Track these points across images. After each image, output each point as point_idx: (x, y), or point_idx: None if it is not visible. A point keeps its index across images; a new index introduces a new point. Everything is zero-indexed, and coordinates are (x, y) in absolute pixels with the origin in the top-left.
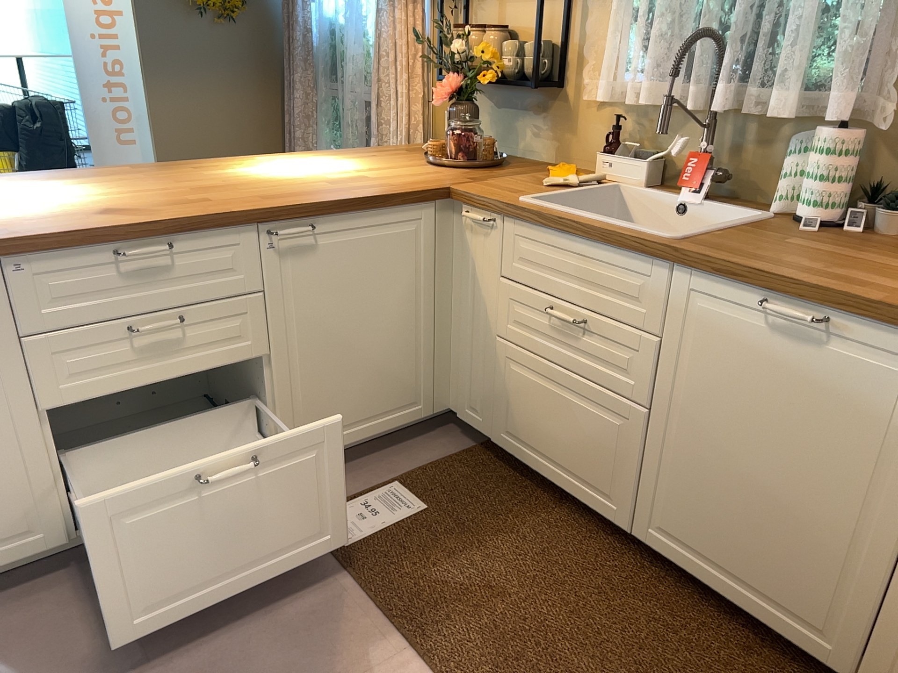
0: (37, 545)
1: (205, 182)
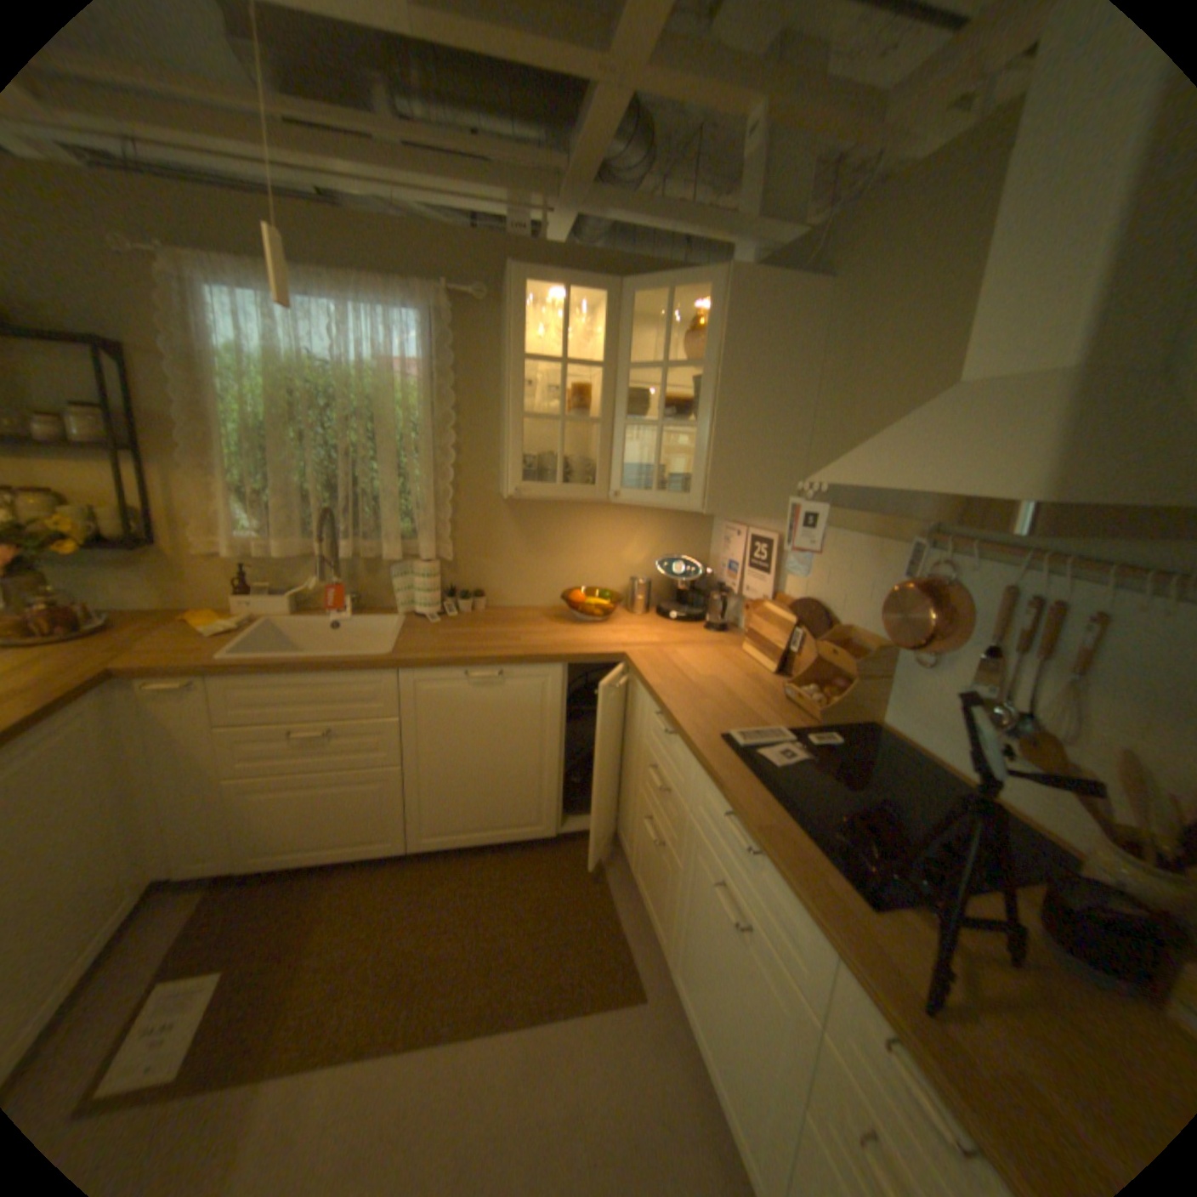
0: None
1: None
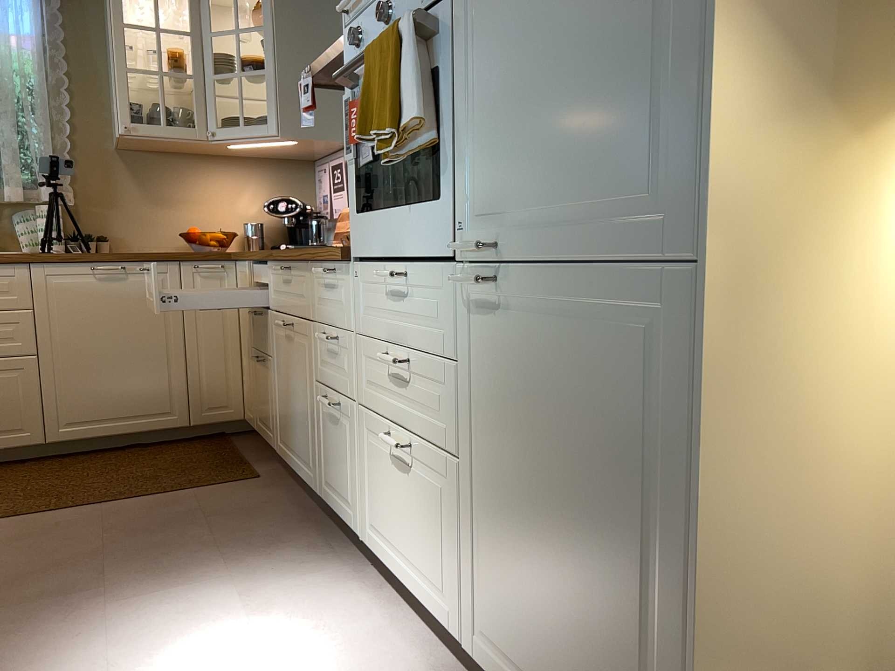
0: None
1: None
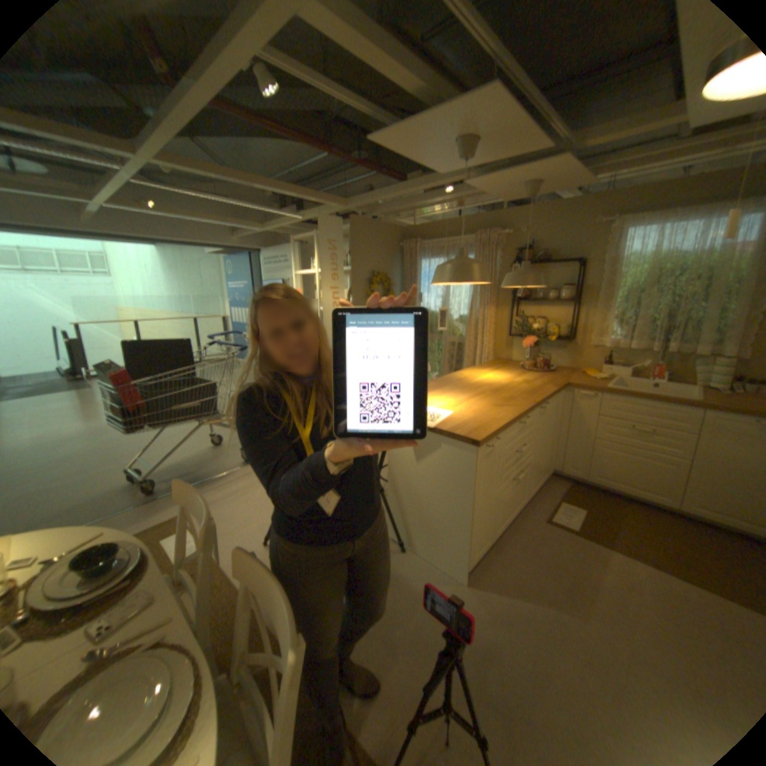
0: (487, 547)
1: (481, 387)
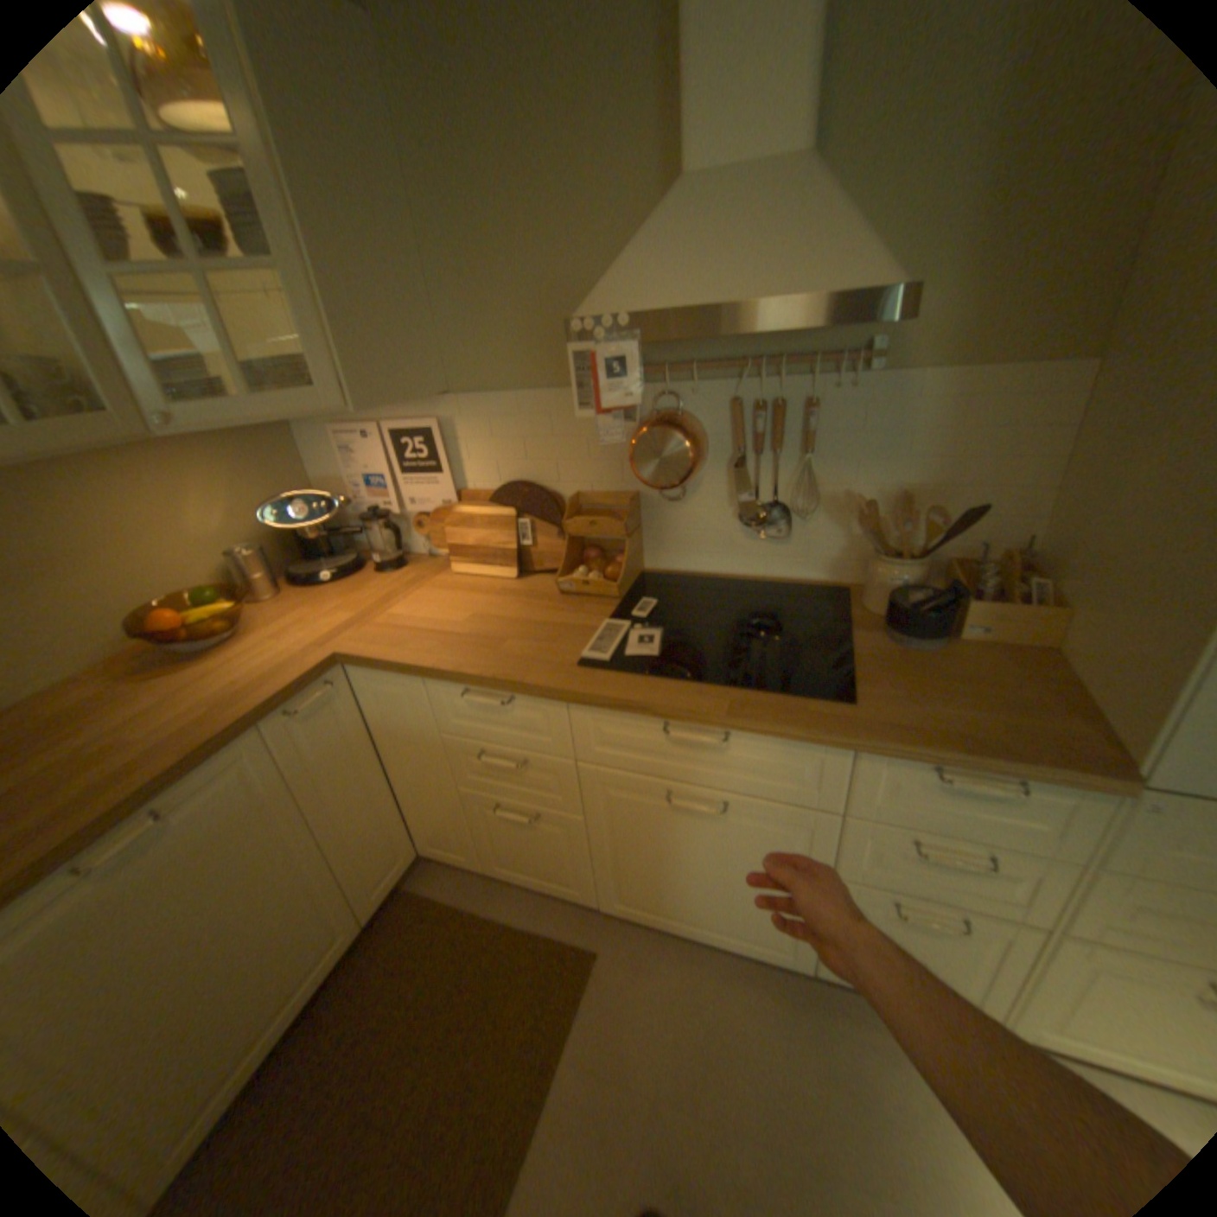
0: None
1: None
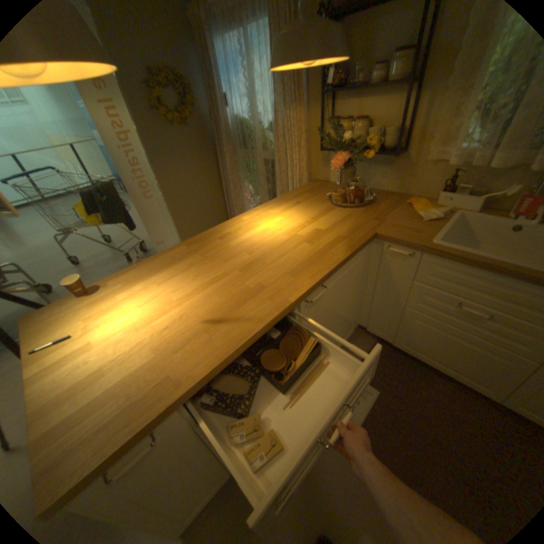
0: (217, 490)
1: (238, 256)
